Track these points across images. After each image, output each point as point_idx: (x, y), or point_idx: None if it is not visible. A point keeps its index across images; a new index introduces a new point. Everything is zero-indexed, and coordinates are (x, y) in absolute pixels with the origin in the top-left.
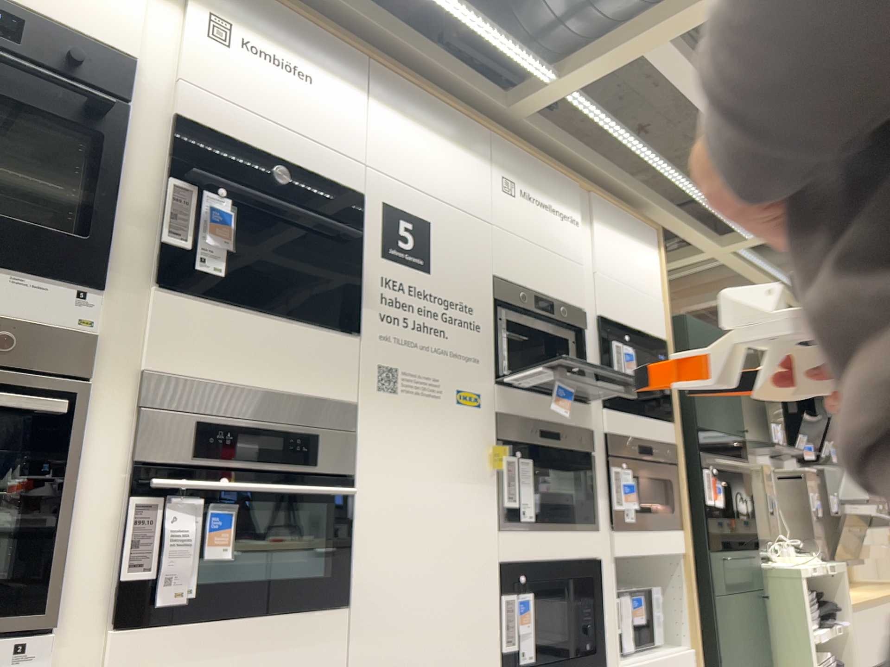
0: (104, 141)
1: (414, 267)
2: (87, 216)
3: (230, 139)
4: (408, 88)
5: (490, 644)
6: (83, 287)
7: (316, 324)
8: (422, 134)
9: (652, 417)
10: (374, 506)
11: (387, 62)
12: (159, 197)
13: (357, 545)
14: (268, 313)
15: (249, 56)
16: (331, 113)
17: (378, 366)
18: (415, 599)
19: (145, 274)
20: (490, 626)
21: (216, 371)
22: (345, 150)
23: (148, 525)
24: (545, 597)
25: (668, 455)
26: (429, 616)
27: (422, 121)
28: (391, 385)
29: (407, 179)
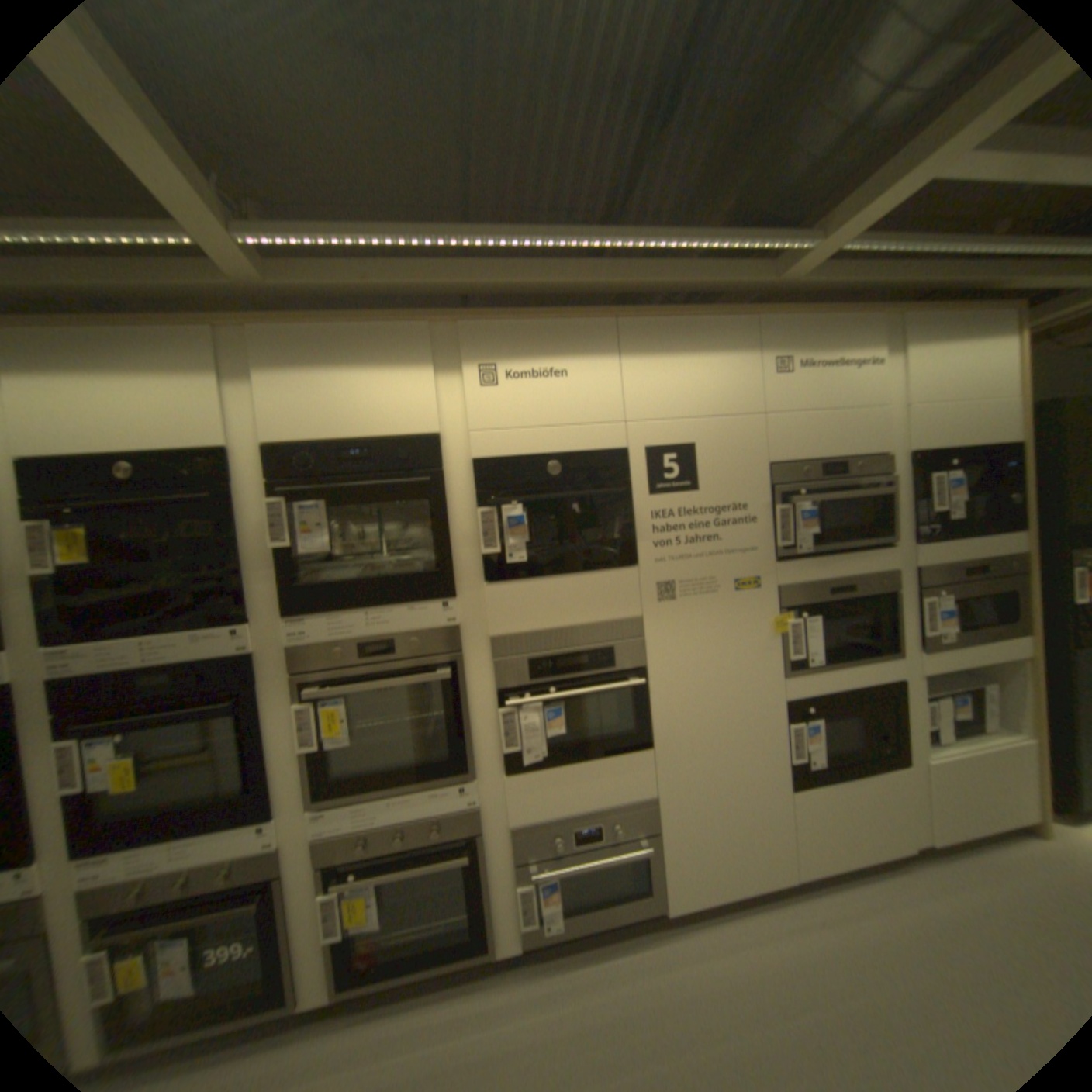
0: (433, 503)
1: (681, 492)
2: (436, 556)
3: (512, 457)
4: (659, 325)
5: (779, 759)
6: (445, 600)
7: (600, 569)
8: (677, 363)
9: (992, 533)
10: (664, 683)
11: (631, 314)
12: (474, 524)
13: (653, 710)
14: (563, 572)
15: (512, 384)
16: (586, 394)
17: (656, 584)
18: (706, 738)
19: (478, 578)
20: (778, 748)
21: (534, 625)
22: (604, 420)
23: (511, 723)
24: (836, 721)
25: (1015, 568)
26: (719, 747)
27: (676, 350)
28: (669, 595)
29: (666, 416)
